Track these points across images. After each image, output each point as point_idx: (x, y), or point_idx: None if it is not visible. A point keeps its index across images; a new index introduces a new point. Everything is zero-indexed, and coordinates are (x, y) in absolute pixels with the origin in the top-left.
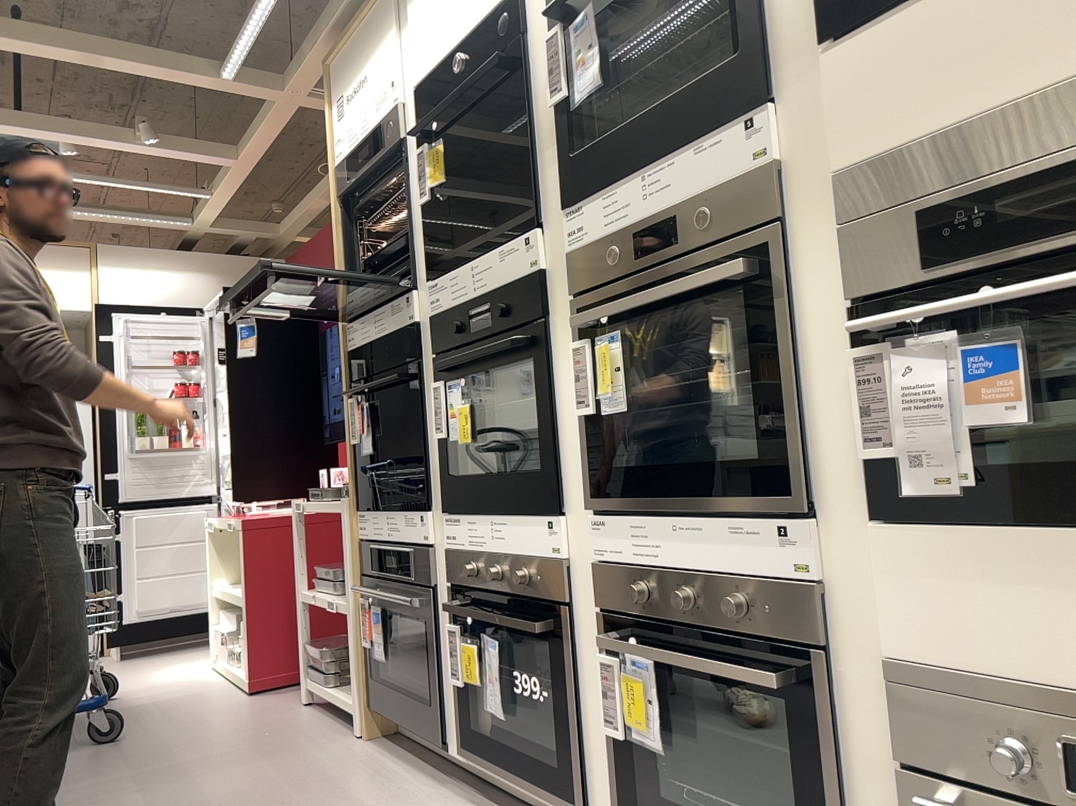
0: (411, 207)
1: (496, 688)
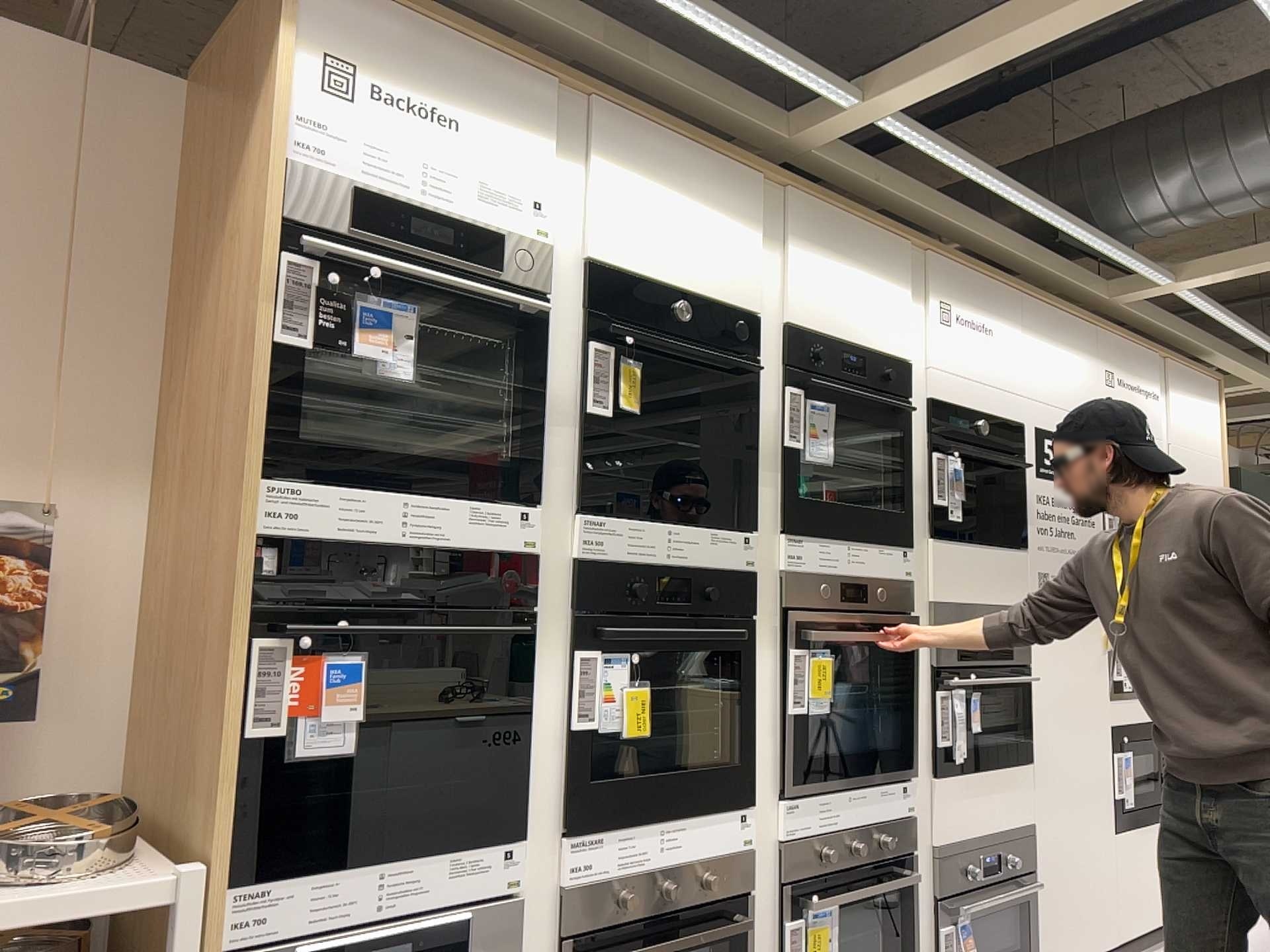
0: (550, 396)
1: None
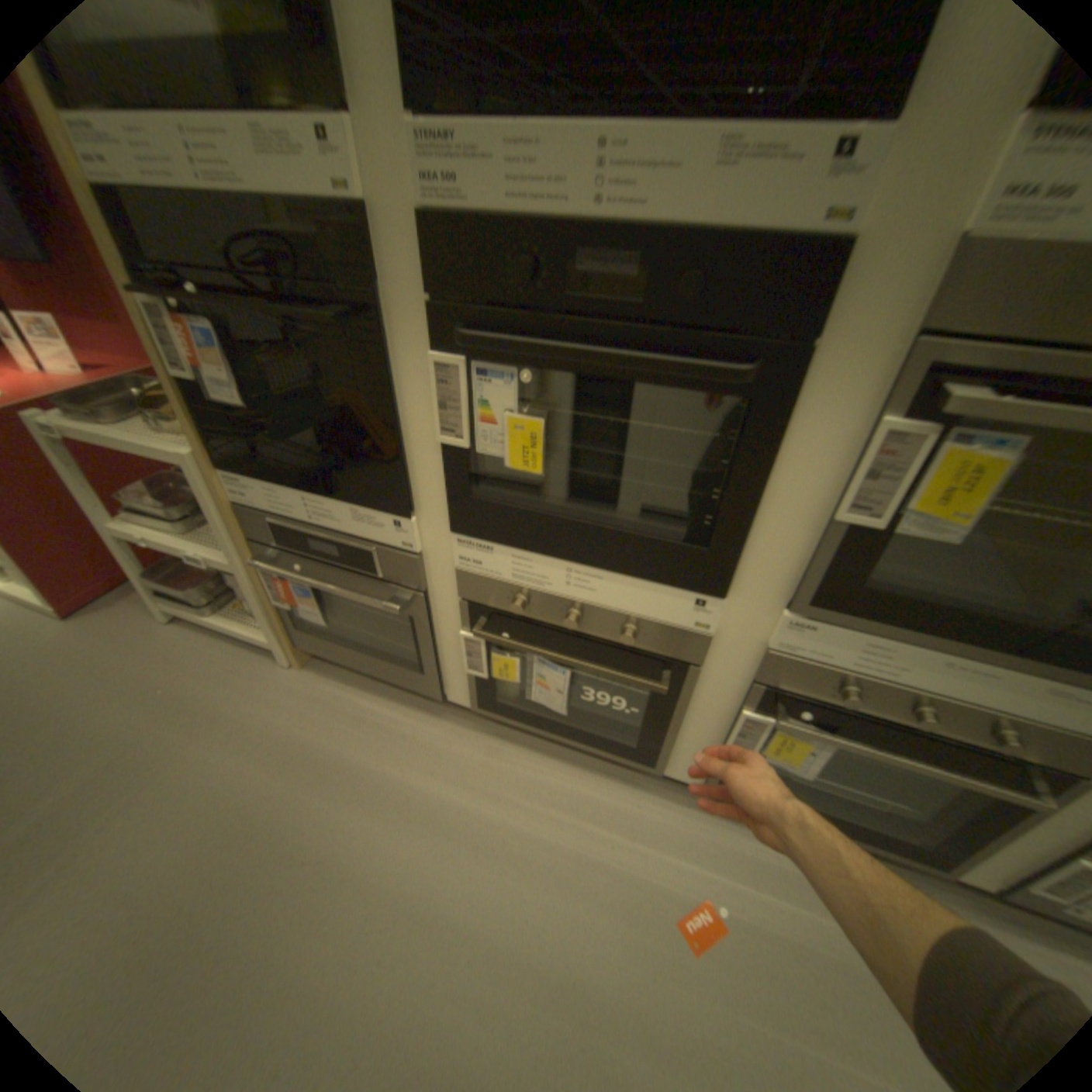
0: None
1: (556, 695)
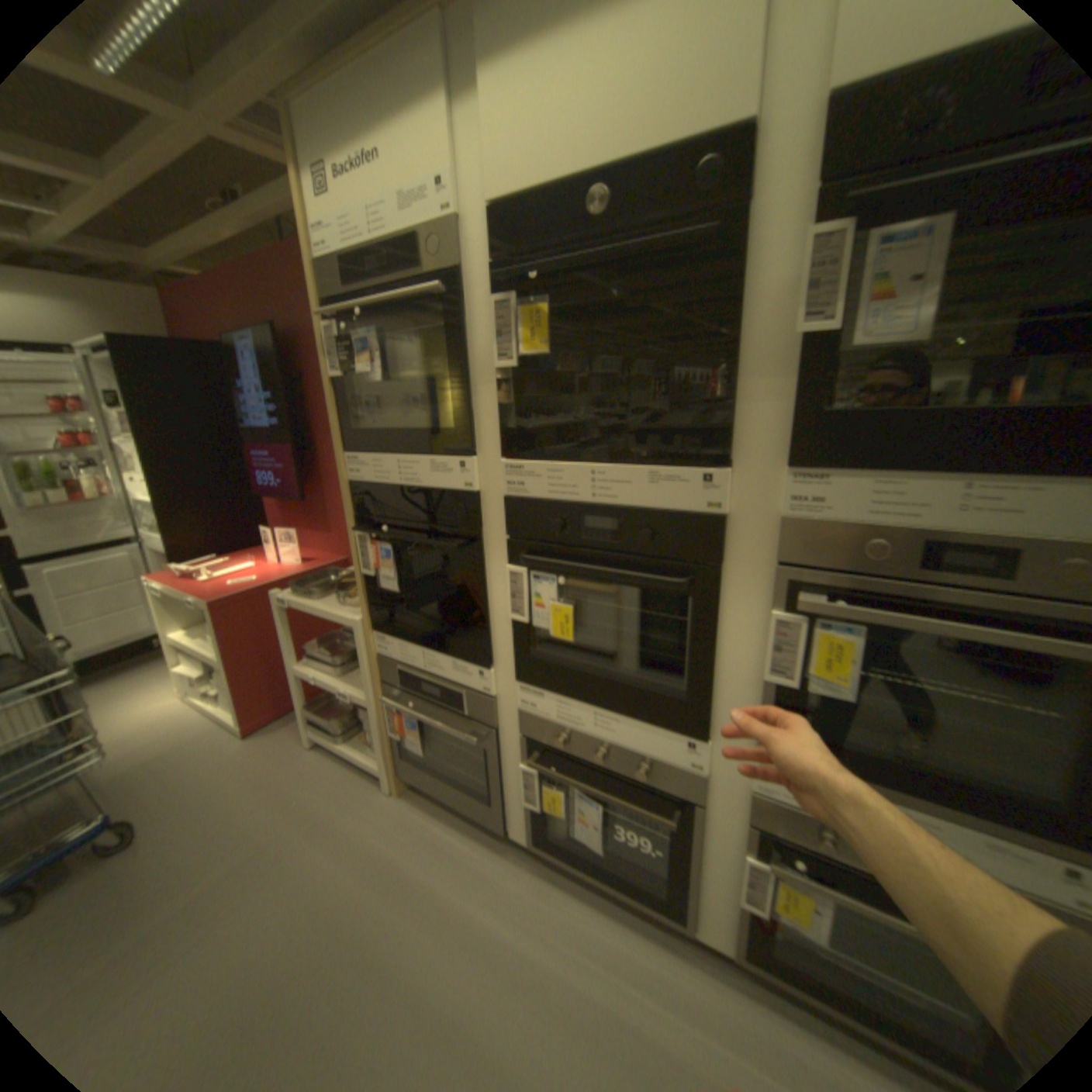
0: (470, 361)
1: (593, 832)
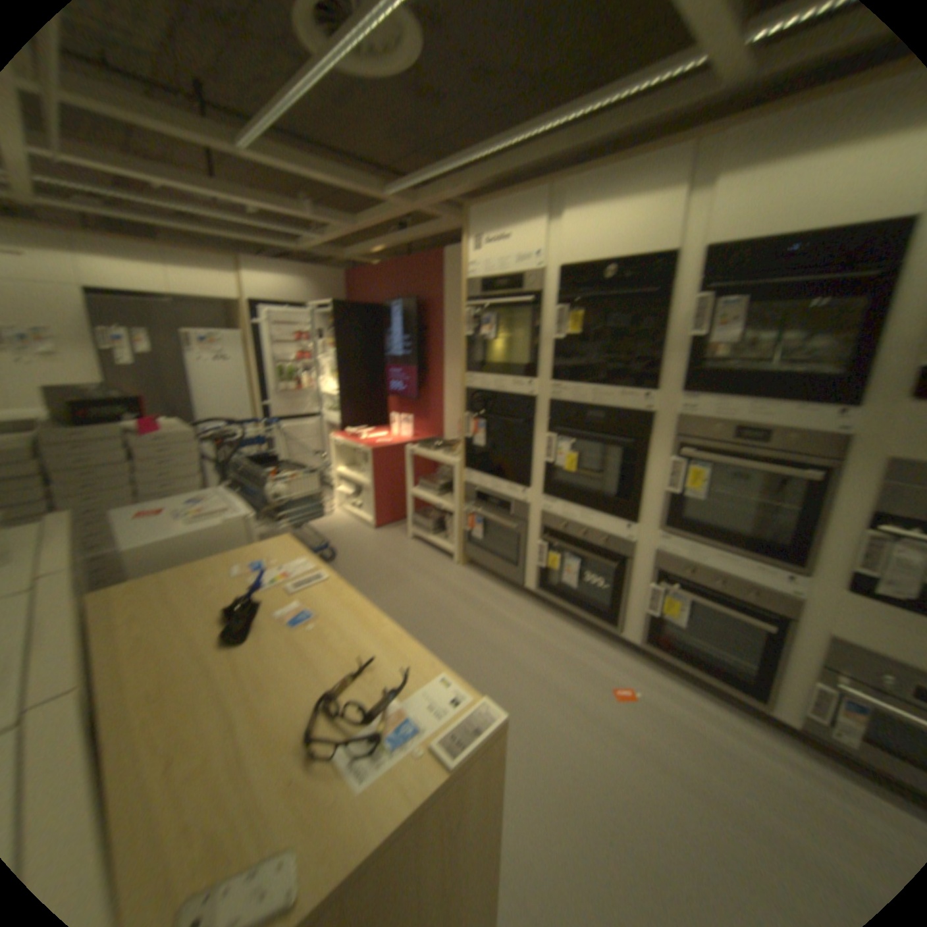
0: (538, 336)
1: (572, 579)
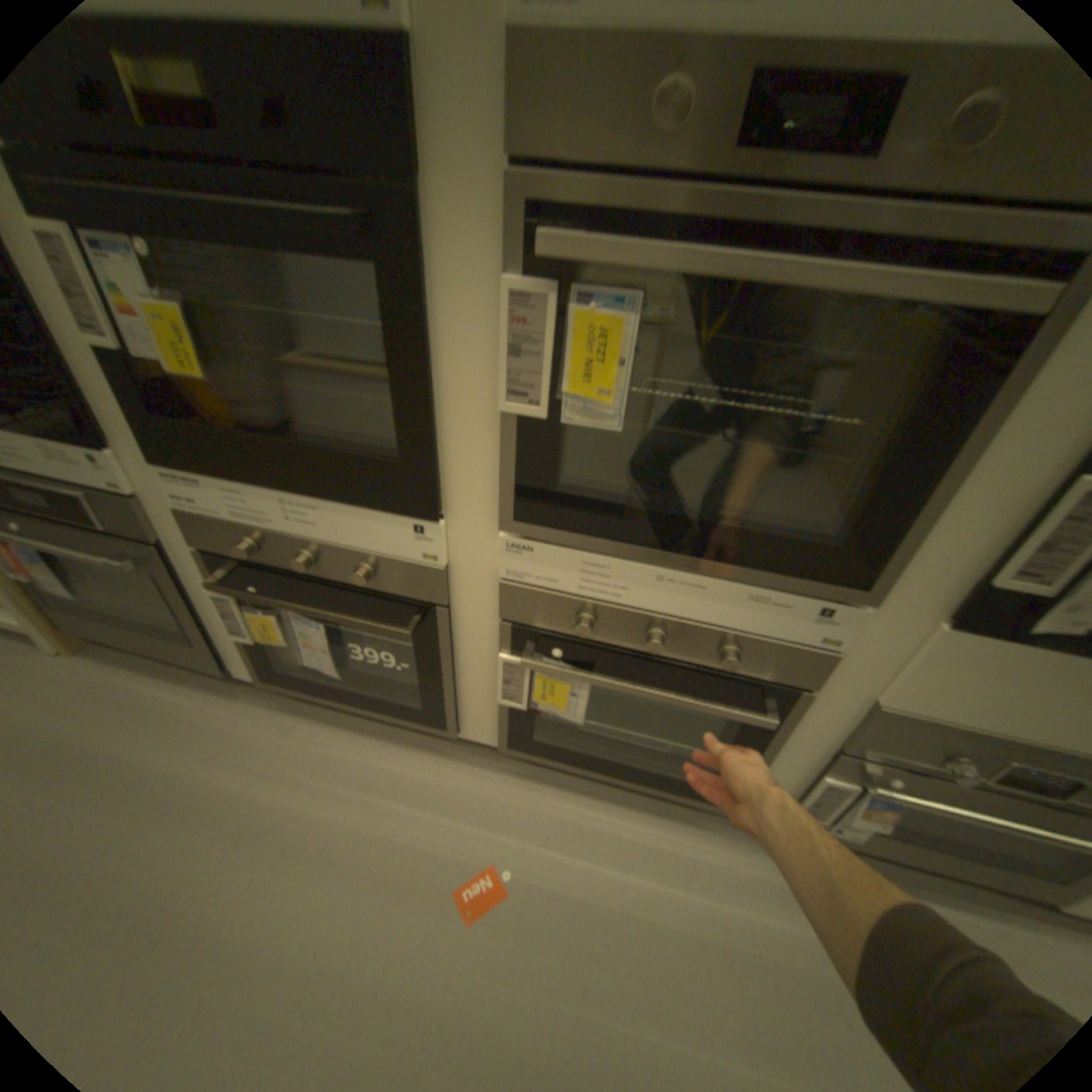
0: None
1: (323, 656)
